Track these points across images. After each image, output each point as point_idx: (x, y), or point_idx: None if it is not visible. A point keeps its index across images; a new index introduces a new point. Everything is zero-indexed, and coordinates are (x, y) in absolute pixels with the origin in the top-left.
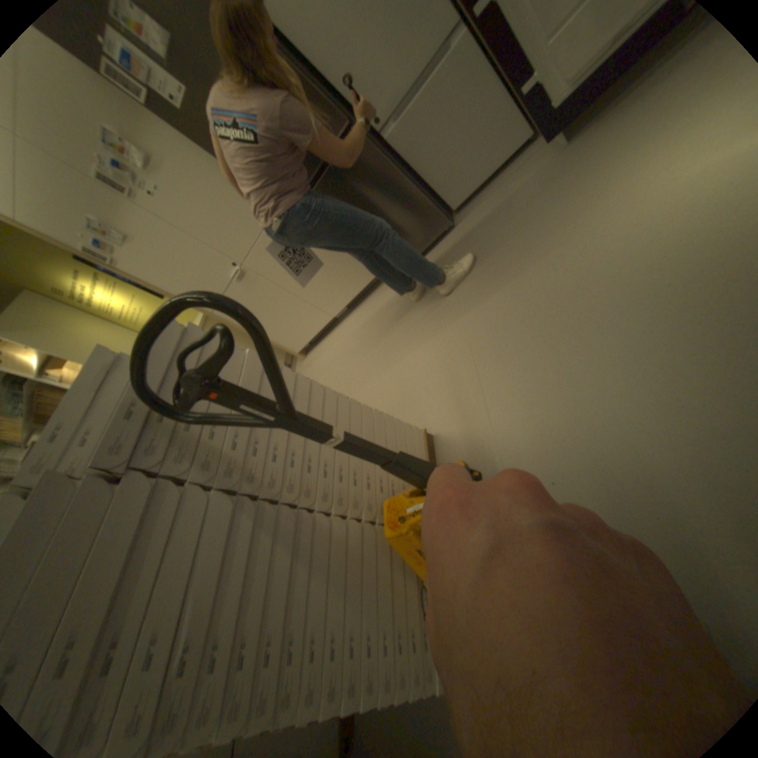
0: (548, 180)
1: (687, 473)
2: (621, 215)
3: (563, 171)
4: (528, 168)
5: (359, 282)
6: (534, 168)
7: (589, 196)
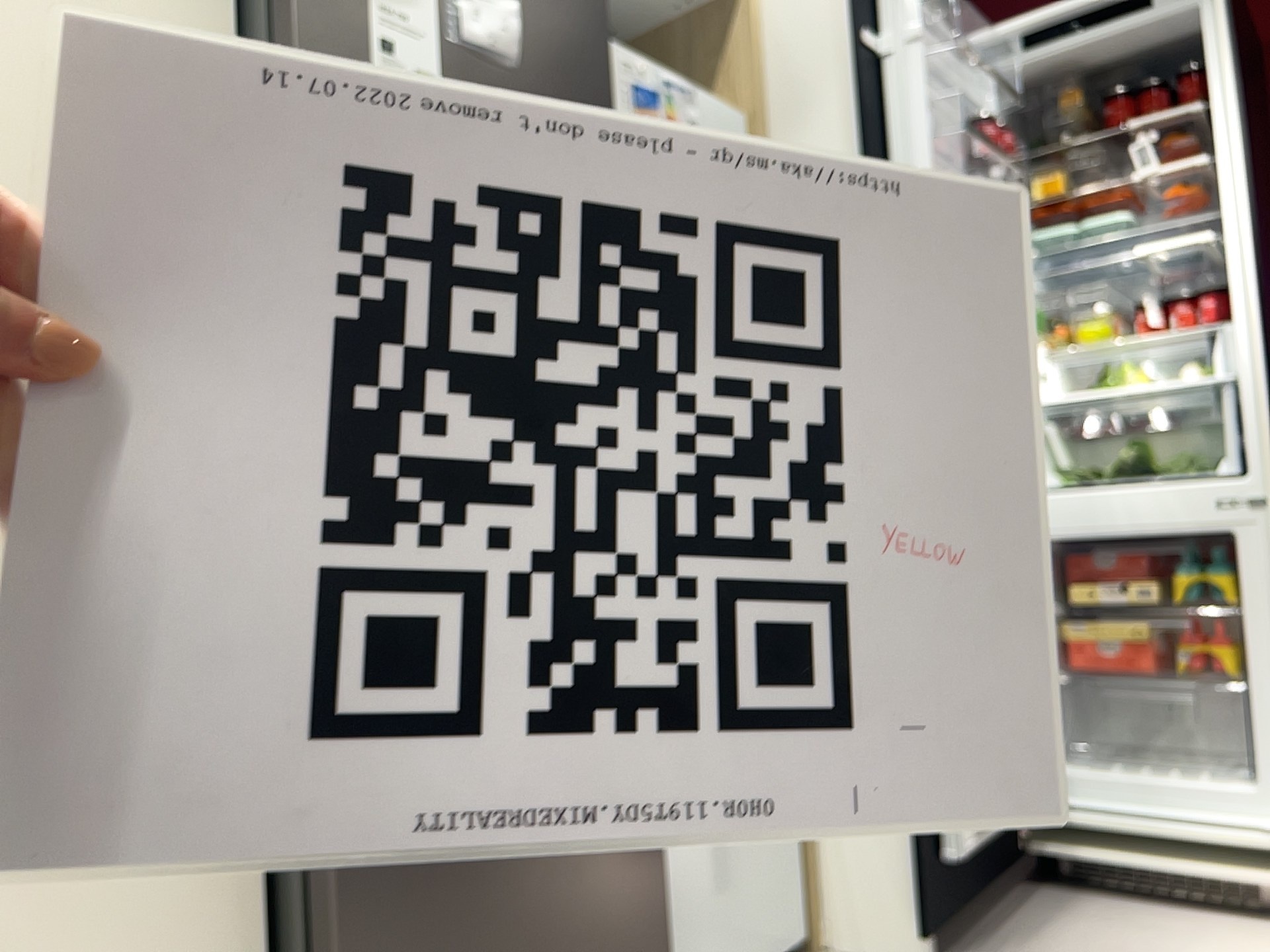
0: None
1: None
2: None
3: None
4: None
5: None
6: None
7: None
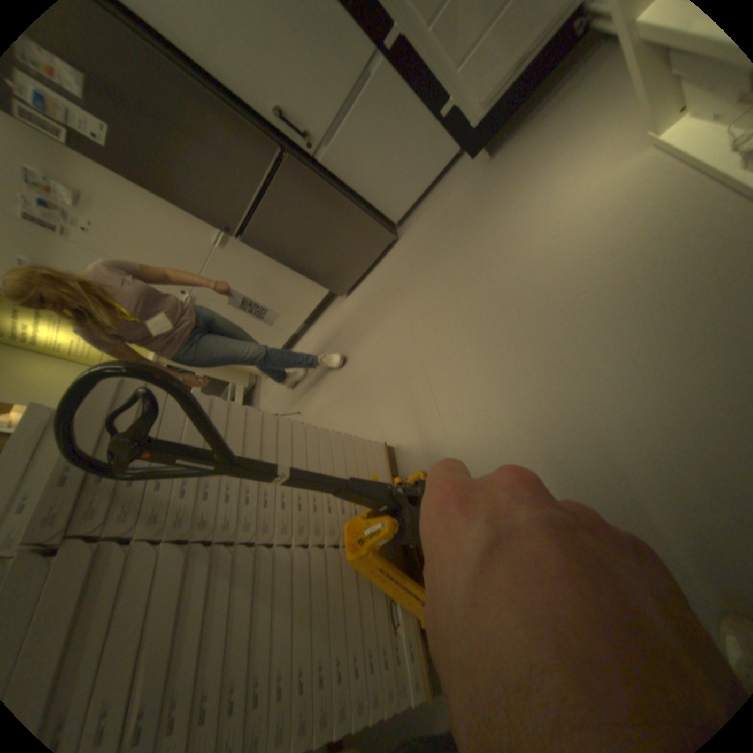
0: (476, 193)
1: (612, 466)
2: (540, 226)
3: (488, 184)
4: (458, 182)
5: (313, 298)
6: (464, 182)
7: (512, 209)
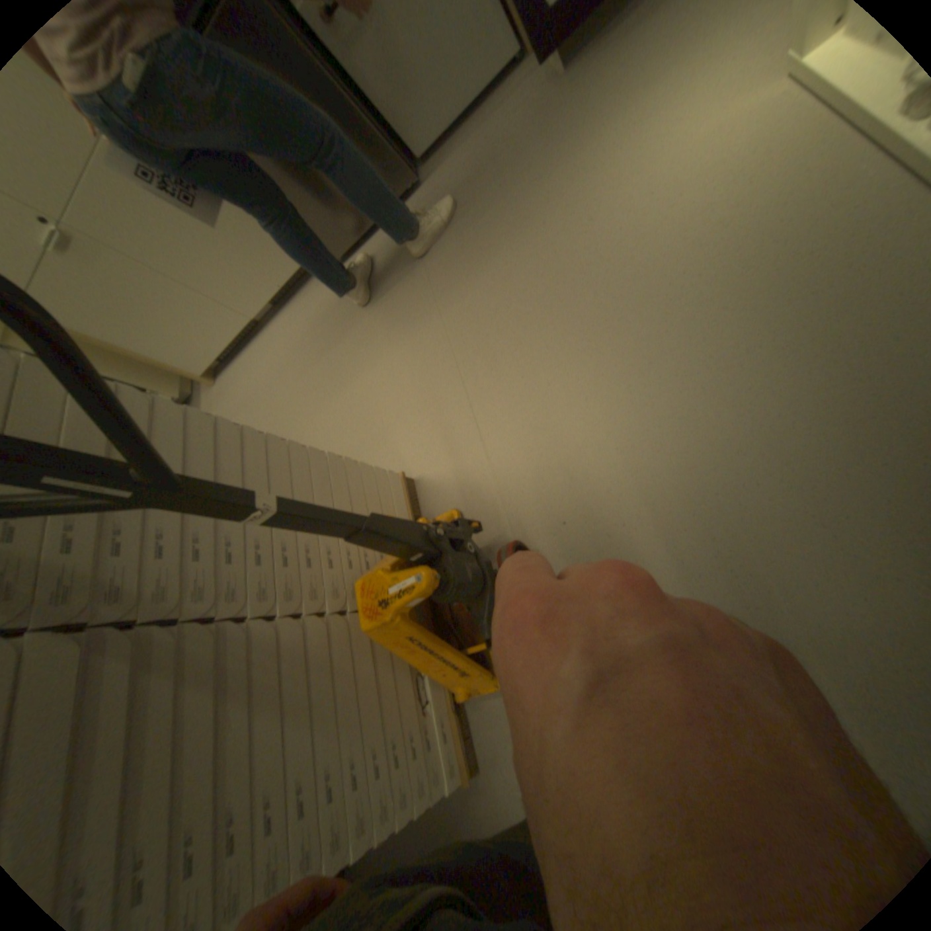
0: (540, 122)
1: (703, 493)
2: (629, 178)
3: (559, 110)
4: (514, 102)
5: (285, 264)
6: (523, 104)
7: (592, 150)
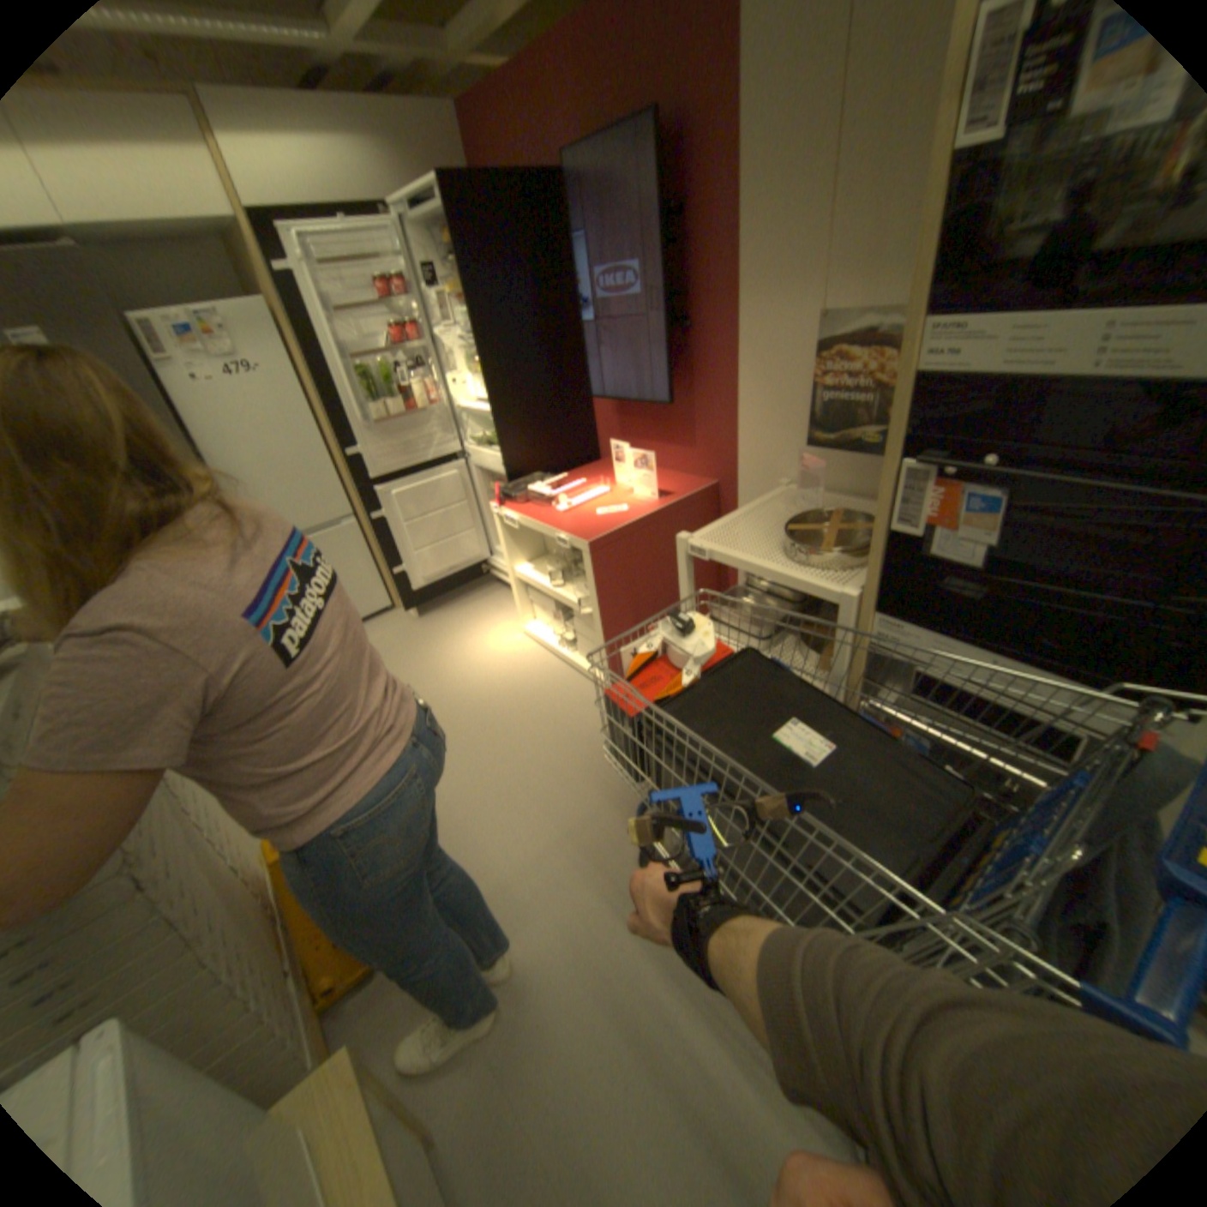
0: (403, 638)
1: (507, 792)
2: (457, 664)
3: (415, 635)
4: (386, 628)
5: None
6: (391, 629)
7: (436, 652)
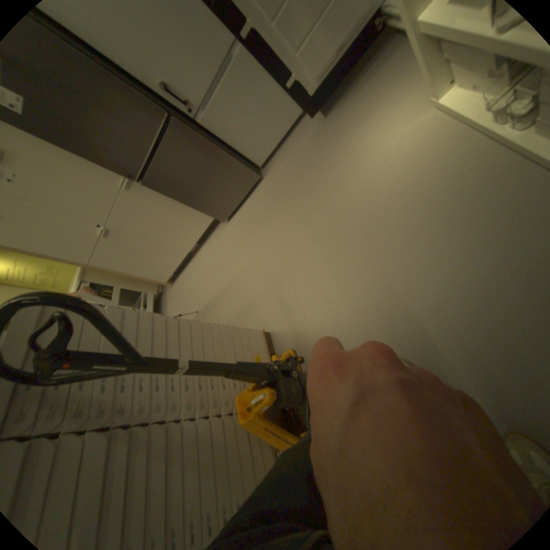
0: (316, 143)
1: (425, 335)
2: (363, 165)
3: (325, 136)
4: (303, 135)
5: (202, 224)
6: (307, 135)
7: (342, 154)
